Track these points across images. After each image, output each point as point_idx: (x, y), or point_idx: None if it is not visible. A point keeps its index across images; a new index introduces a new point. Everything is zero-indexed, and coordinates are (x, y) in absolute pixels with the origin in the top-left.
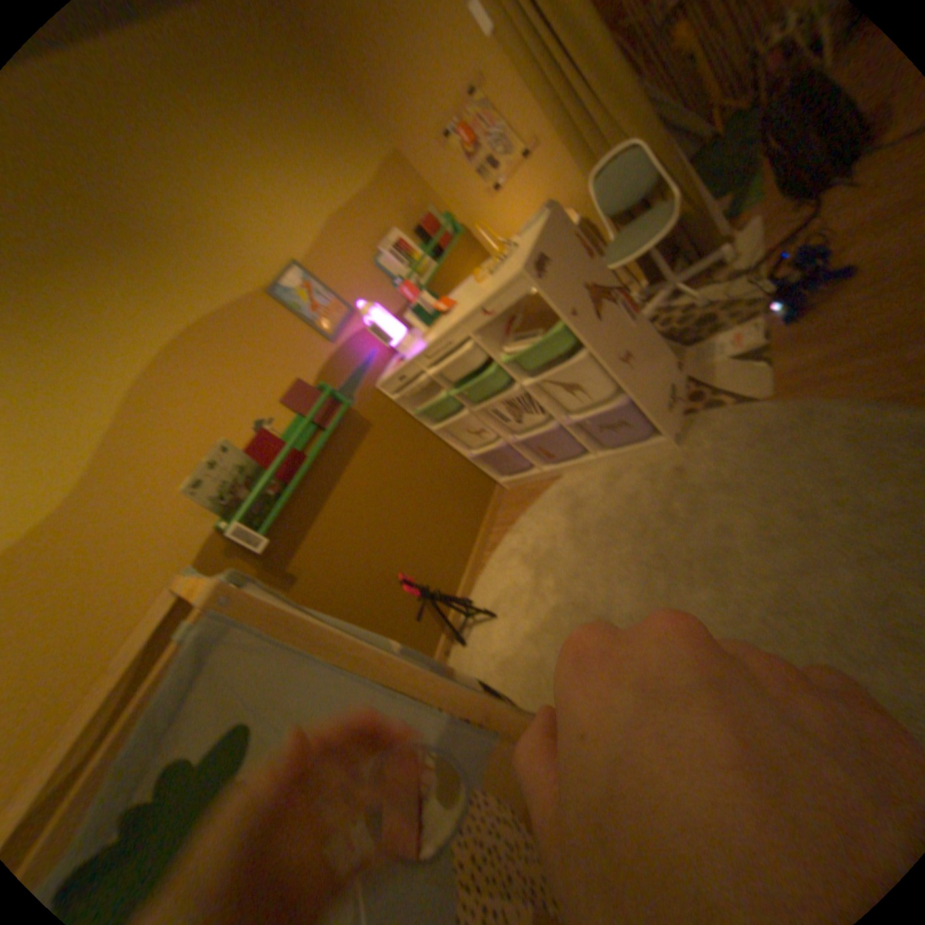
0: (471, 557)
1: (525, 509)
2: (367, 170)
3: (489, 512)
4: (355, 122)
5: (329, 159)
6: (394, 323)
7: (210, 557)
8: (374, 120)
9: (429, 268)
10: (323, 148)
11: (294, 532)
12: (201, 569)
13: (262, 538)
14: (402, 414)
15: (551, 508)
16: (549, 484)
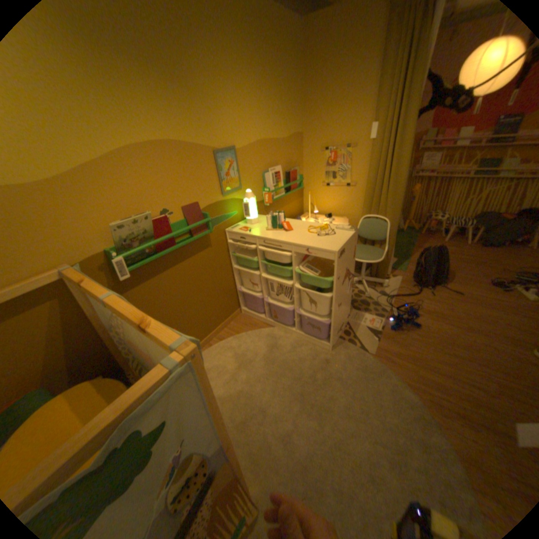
0: (206, 336)
1: (246, 330)
2: (286, 132)
3: (228, 319)
4: (296, 109)
5: (277, 115)
6: (255, 210)
7: (89, 264)
8: (303, 114)
9: (280, 193)
10: (278, 108)
11: (140, 276)
12: (80, 268)
13: (127, 273)
14: (226, 250)
15: (261, 339)
16: (264, 326)
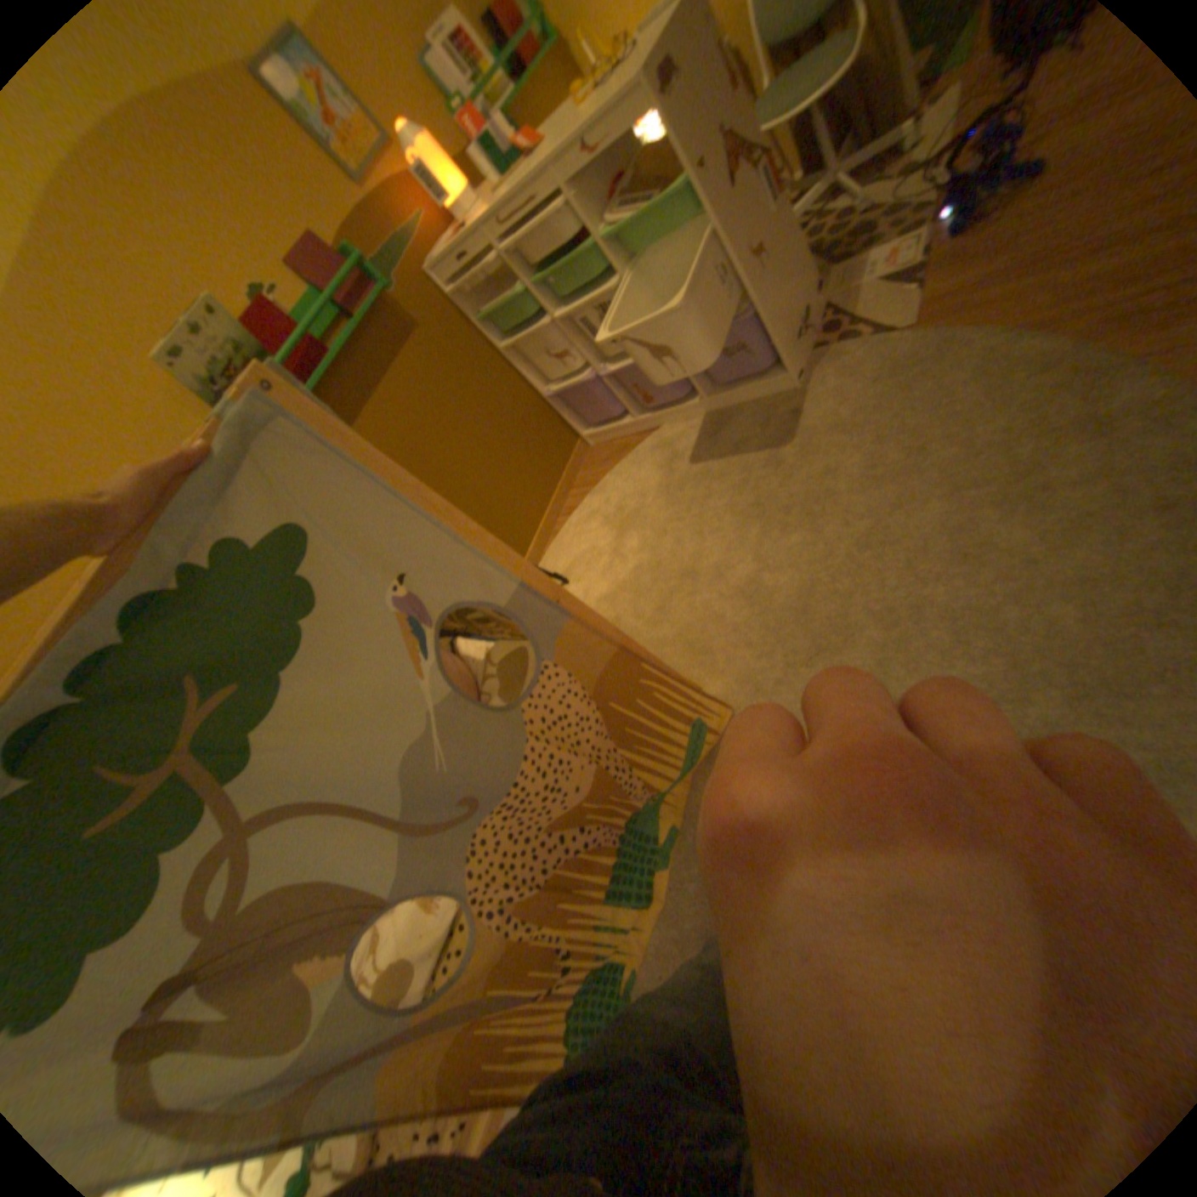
0: (540, 521)
1: (611, 467)
2: None
3: (566, 470)
4: None
5: None
6: (448, 167)
7: None
8: None
9: (499, 90)
10: None
11: None
12: None
13: None
14: (457, 318)
15: (642, 462)
16: (642, 437)
